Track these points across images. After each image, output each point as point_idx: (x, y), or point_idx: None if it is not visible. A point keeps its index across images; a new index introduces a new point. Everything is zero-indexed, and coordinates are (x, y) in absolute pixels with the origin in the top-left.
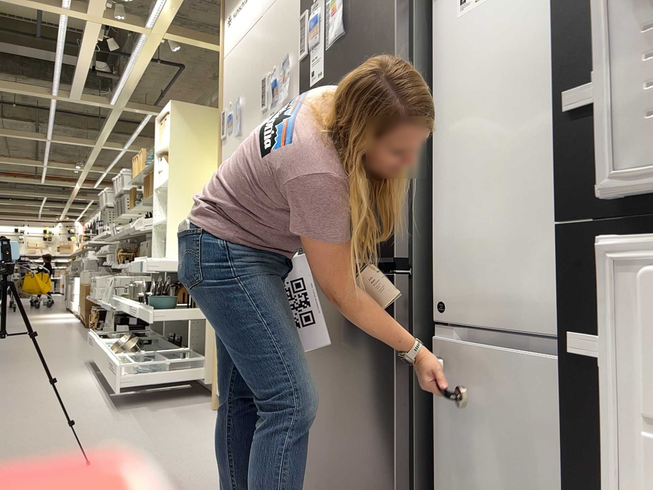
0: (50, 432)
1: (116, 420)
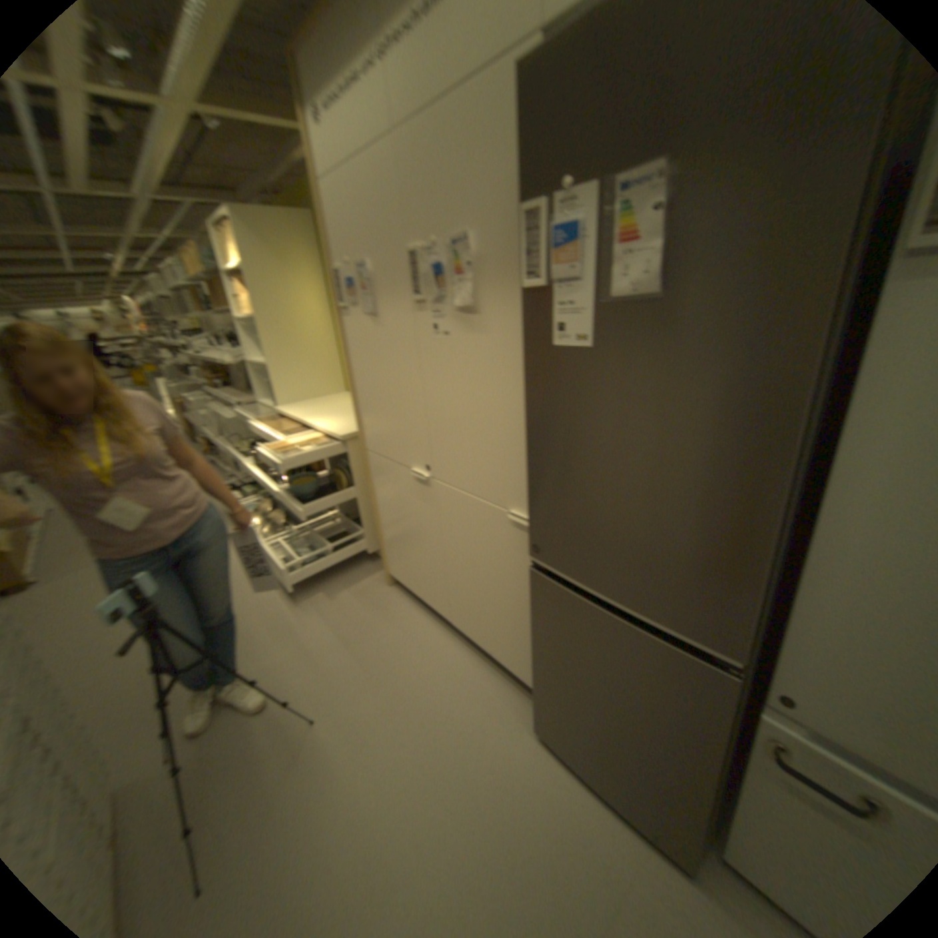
0: (239, 661)
1: (299, 624)
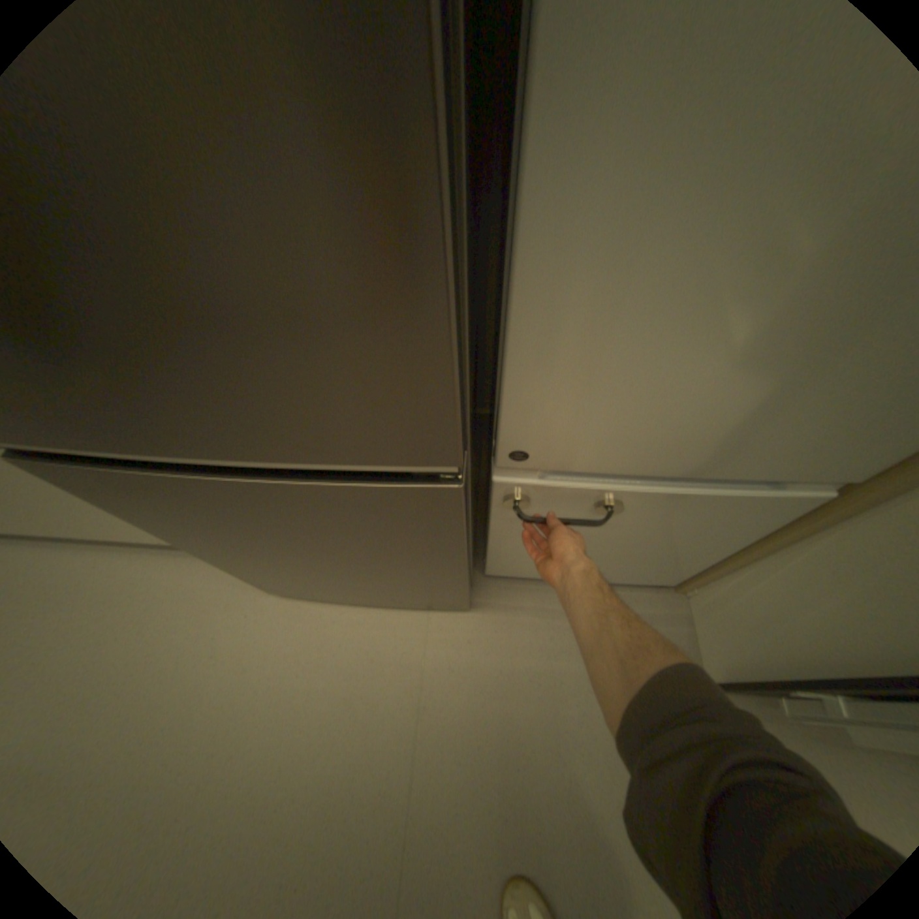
0: None
1: None
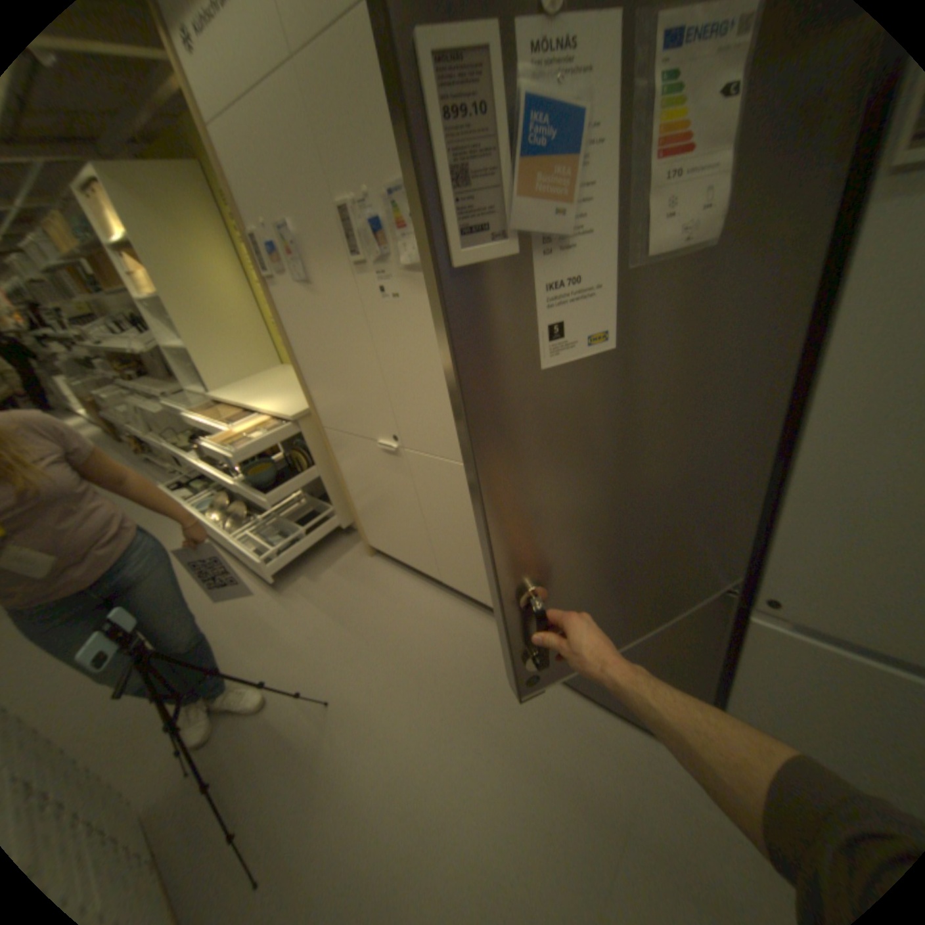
0: (237, 659)
1: (289, 610)
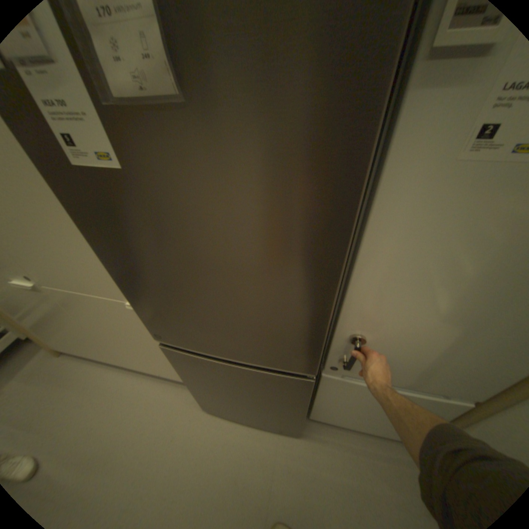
0: None
1: None
